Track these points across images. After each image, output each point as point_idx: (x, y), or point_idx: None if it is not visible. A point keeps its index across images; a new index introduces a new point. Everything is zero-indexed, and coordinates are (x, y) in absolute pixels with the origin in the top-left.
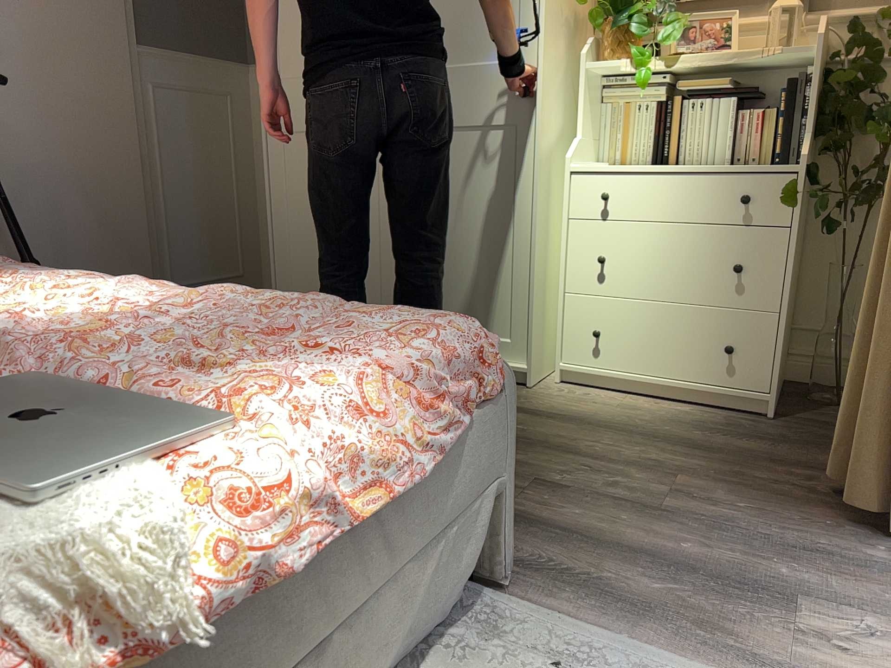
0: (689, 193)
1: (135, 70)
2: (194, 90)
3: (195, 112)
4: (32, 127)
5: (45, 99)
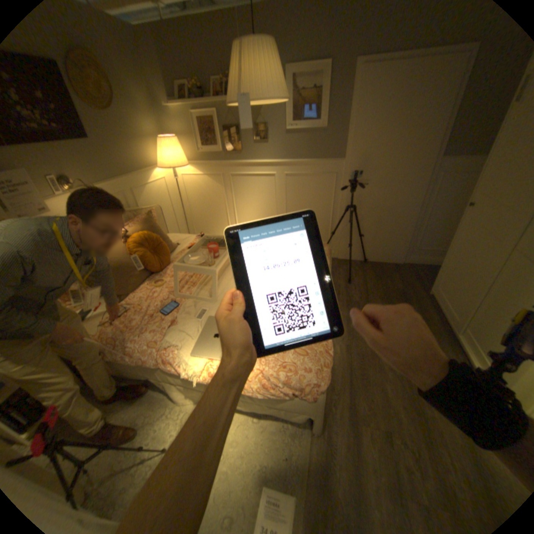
0: None
1: (435, 167)
2: (468, 172)
3: (464, 182)
4: (380, 193)
5: (388, 183)
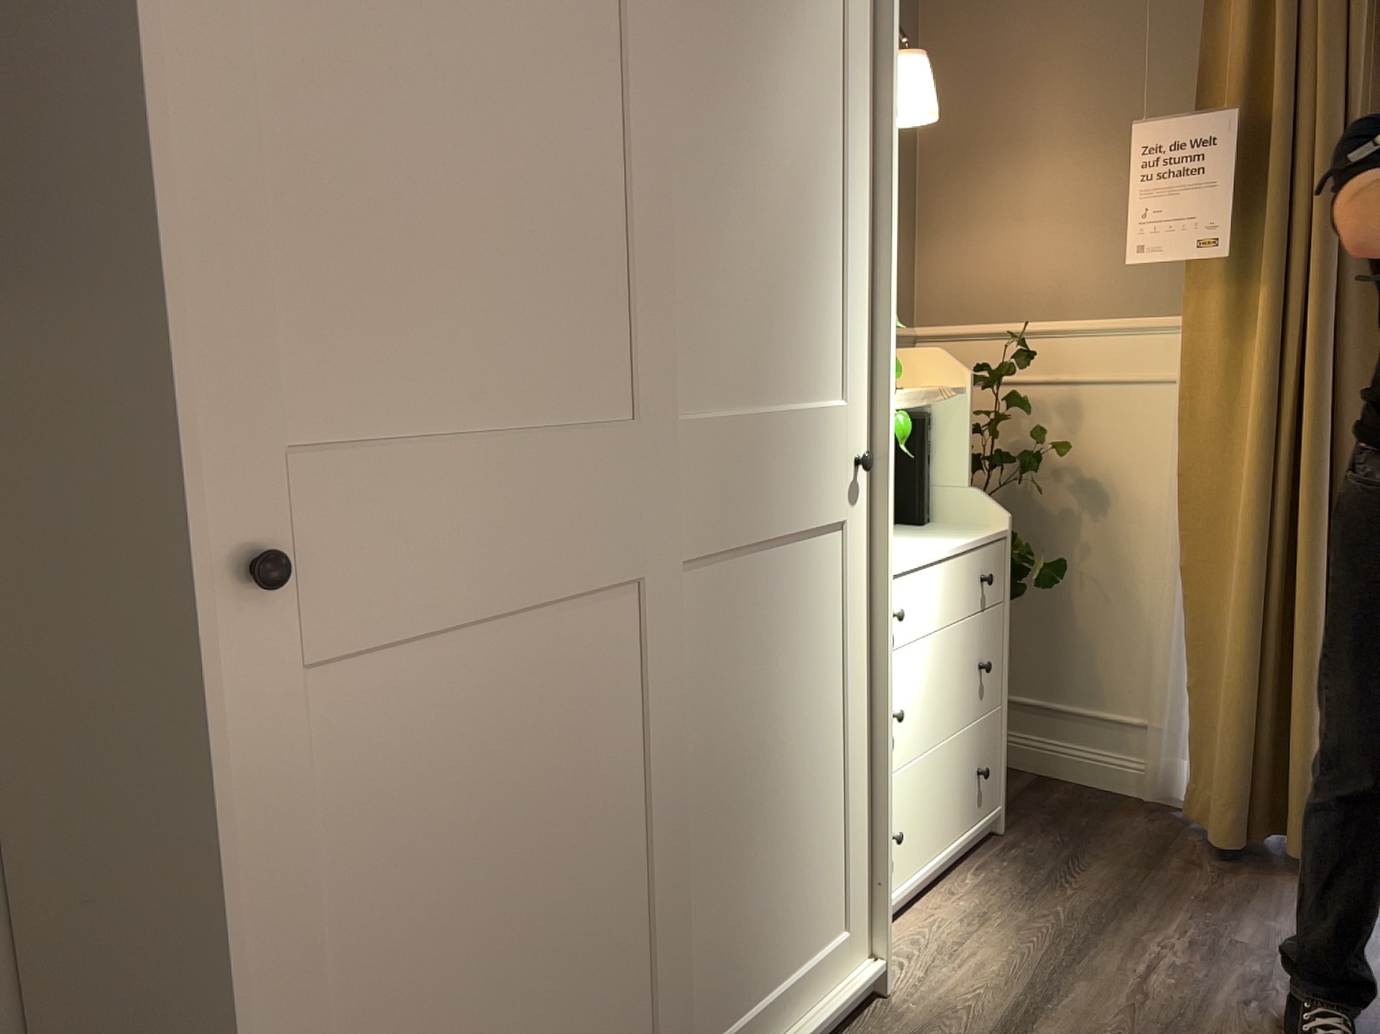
0: (952, 583)
1: None
2: None
3: None
4: None
5: None
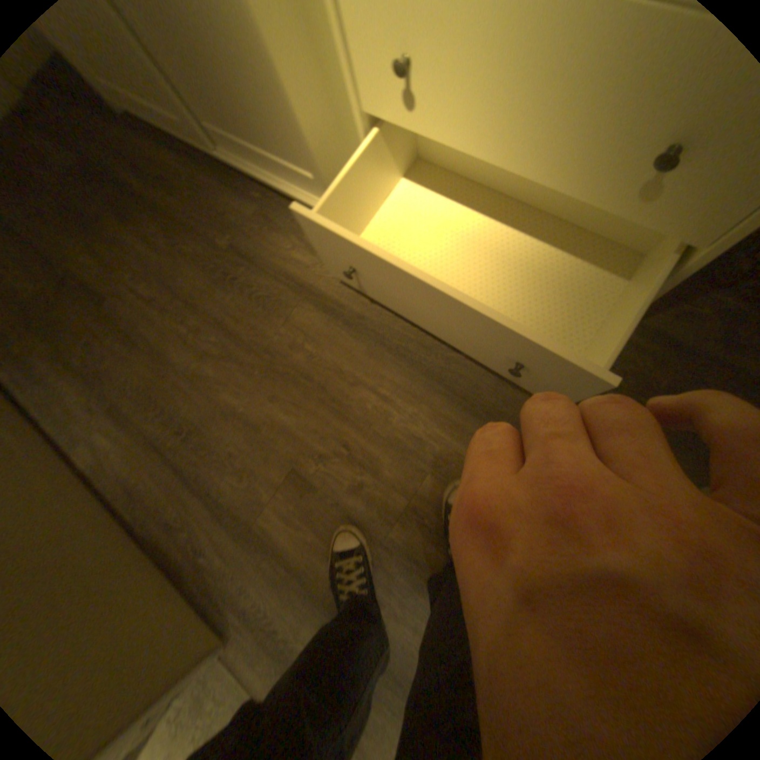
0: None
1: None
2: None
3: None
4: None
5: None
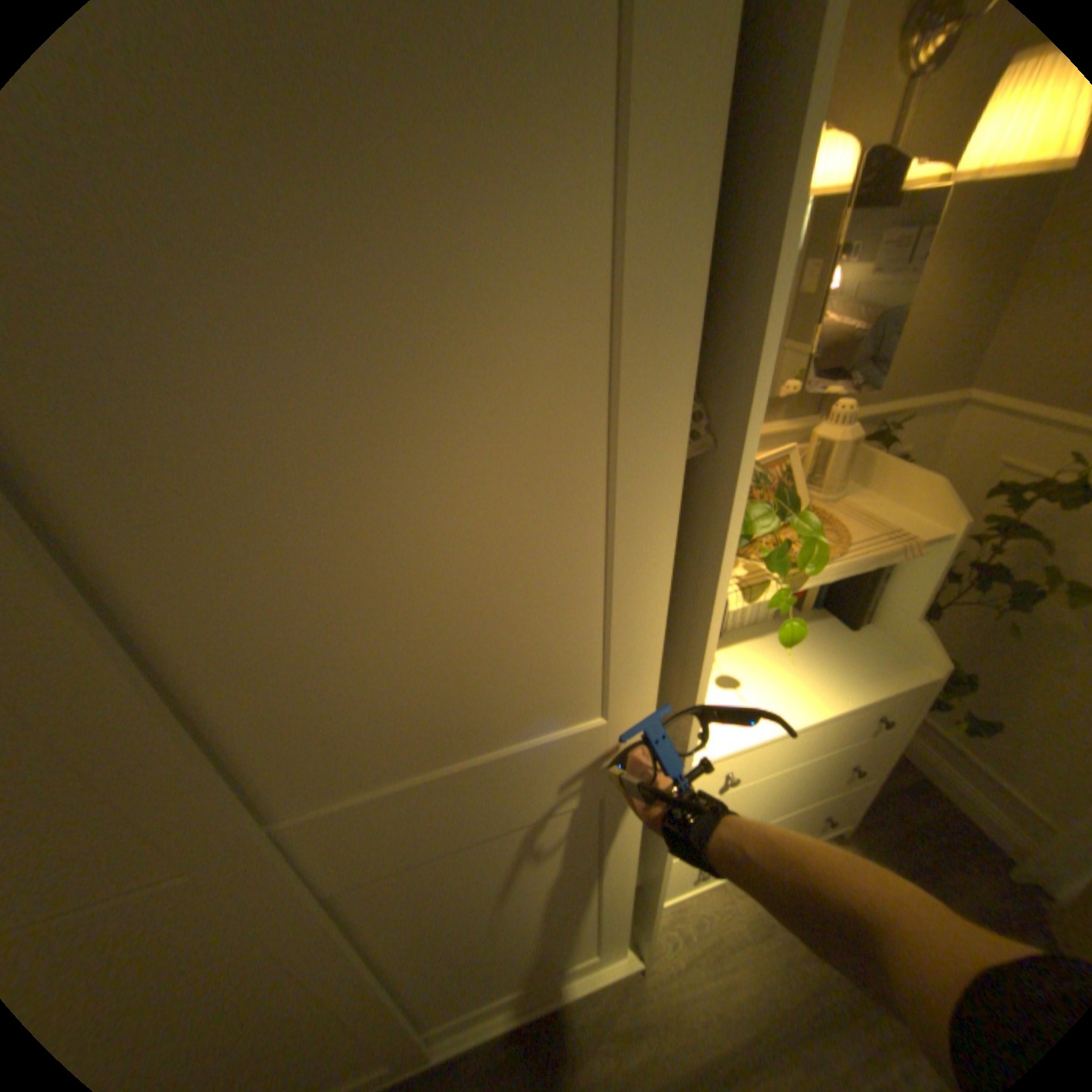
0: (826, 738)
1: None
2: None
3: None
4: None
5: None
